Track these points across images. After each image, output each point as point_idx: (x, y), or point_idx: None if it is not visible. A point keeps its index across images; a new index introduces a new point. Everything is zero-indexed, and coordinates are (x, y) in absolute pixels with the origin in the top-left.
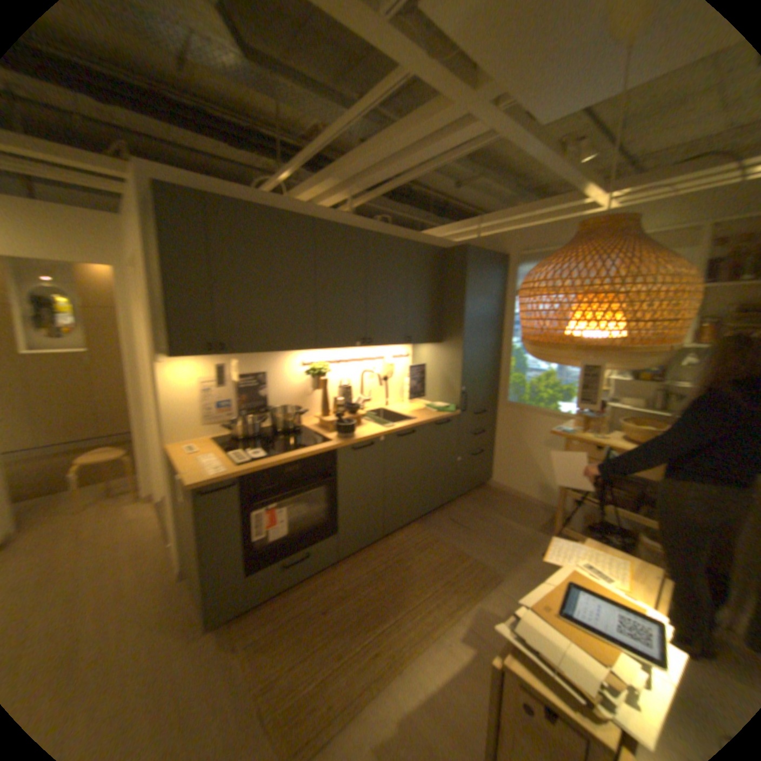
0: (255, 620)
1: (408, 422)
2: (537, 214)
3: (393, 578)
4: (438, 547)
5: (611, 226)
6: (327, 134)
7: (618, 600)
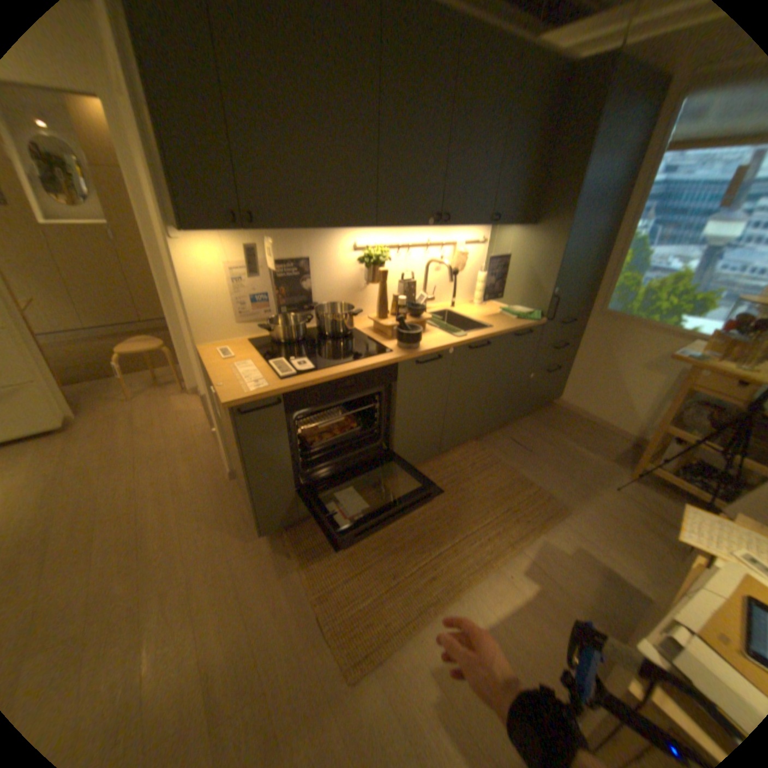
0: (309, 526)
1: (484, 330)
2: None
3: (450, 498)
4: (498, 469)
5: None
6: None
7: None
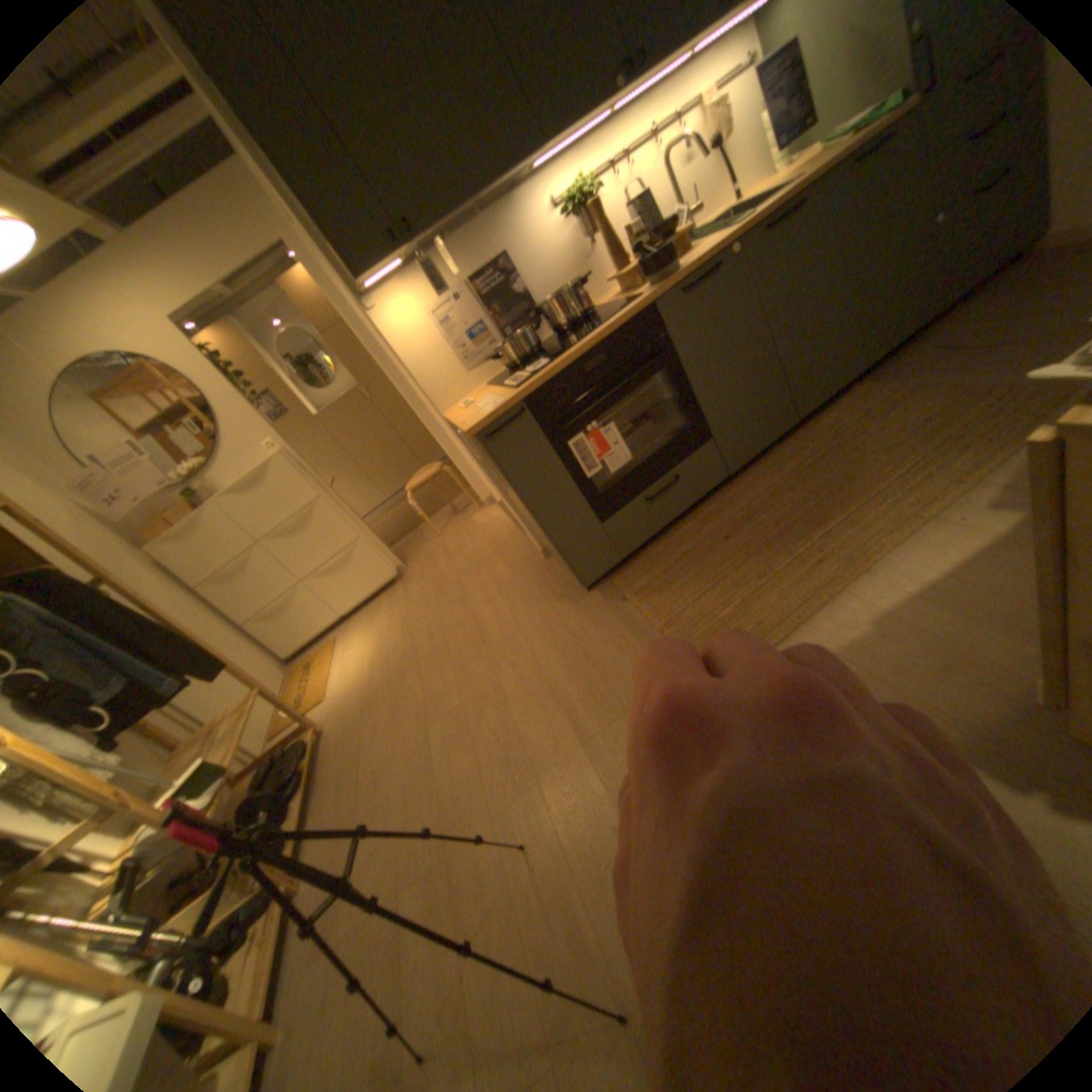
0: (639, 564)
1: (787, 185)
2: None
3: (832, 466)
4: (918, 397)
5: None
6: None
7: None
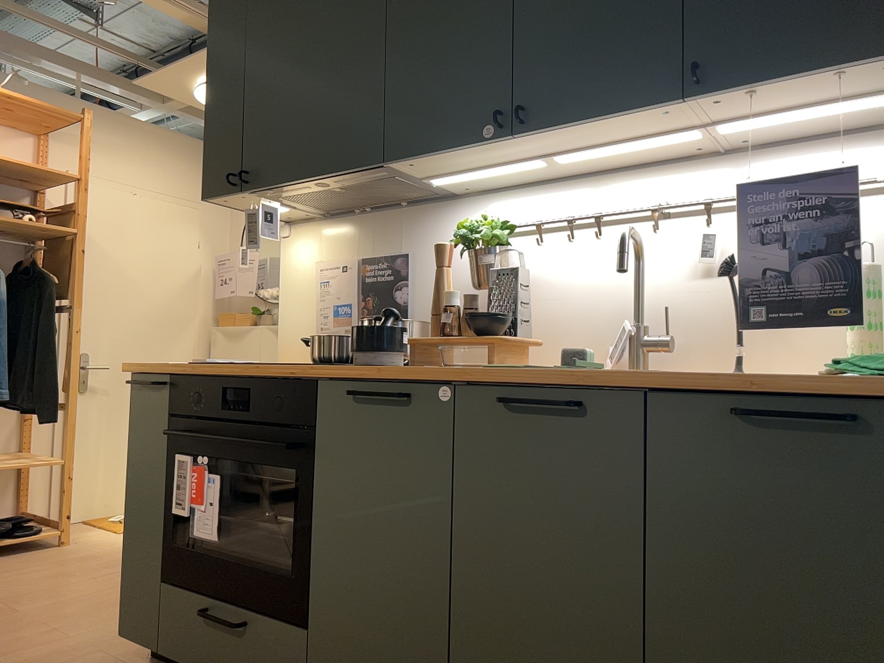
0: None
1: (594, 370)
2: None
3: None
4: None
5: None
6: None
7: None
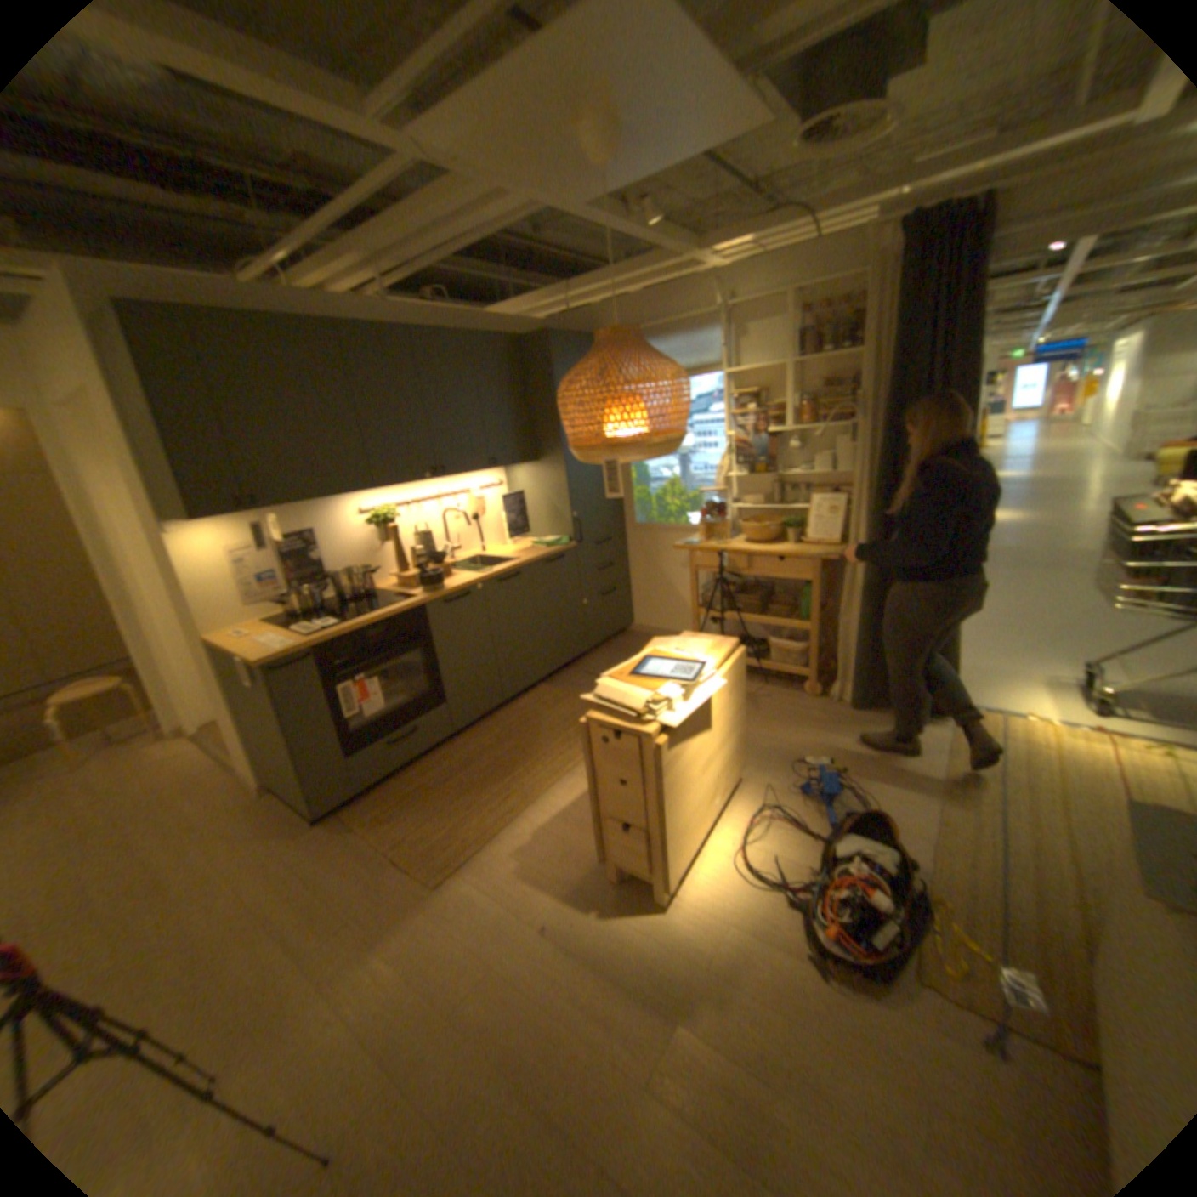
0: (367, 804)
1: (509, 564)
2: (631, 278)
3: (519, 737)
4: (569, 700)
5: (613, 337)
6: (328, 213)
7: (679, 658)
